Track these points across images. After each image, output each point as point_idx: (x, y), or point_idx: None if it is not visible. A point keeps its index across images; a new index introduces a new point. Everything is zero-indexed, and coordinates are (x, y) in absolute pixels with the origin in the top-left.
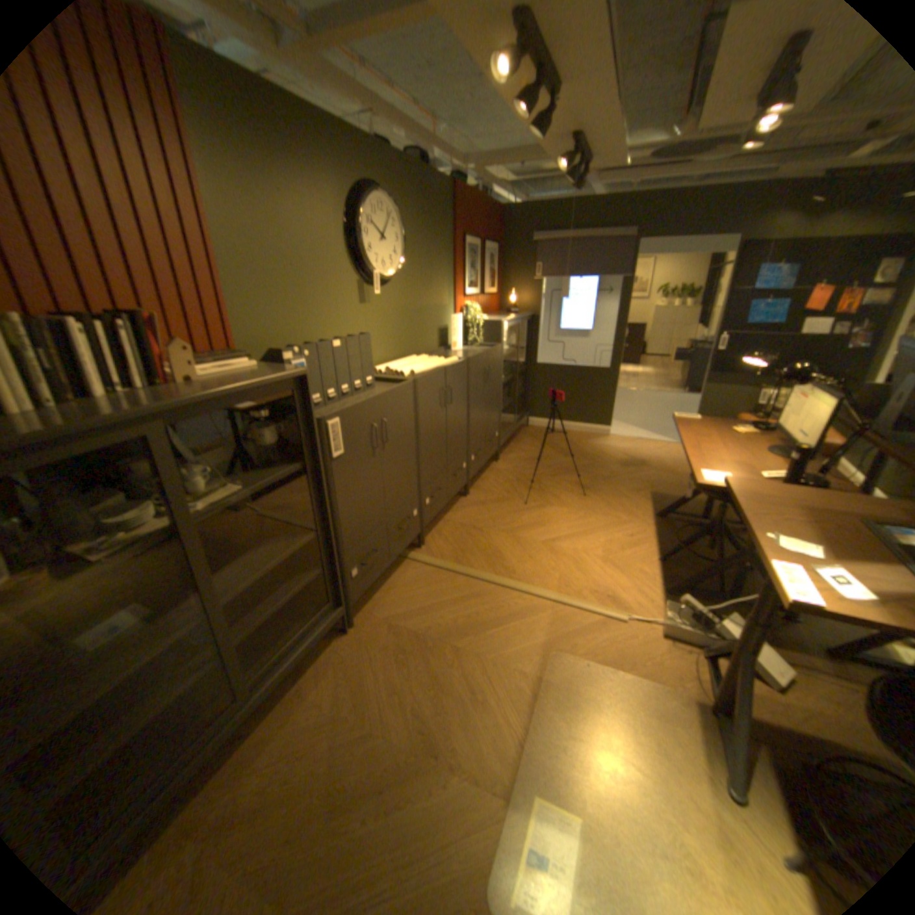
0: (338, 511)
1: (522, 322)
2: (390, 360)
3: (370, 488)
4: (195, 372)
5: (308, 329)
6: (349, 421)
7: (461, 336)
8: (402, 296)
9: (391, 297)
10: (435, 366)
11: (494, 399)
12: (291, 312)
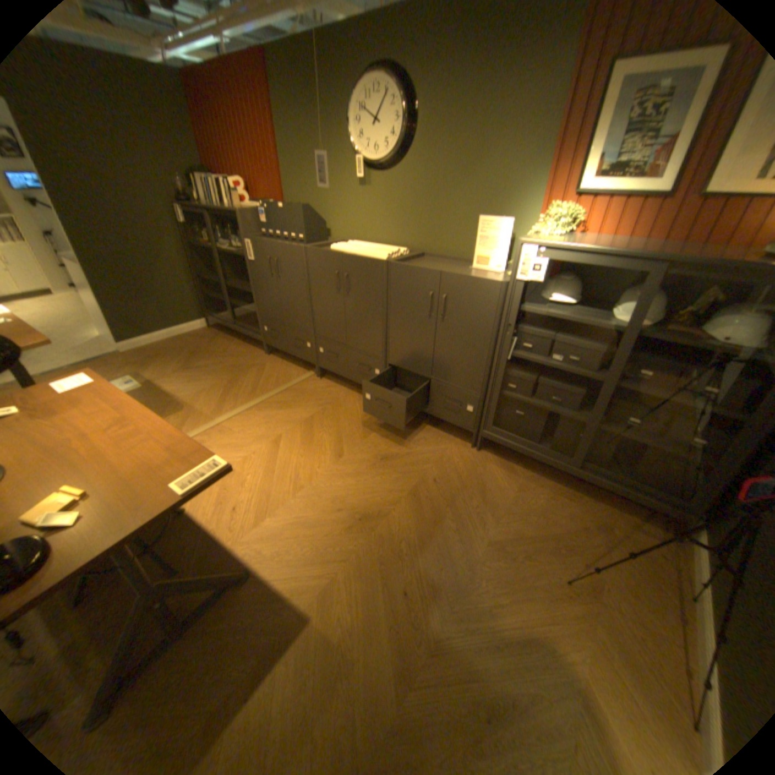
0: (255, 289)
1: (699, 277)
2: (389, 245)
3: (272, 294)
4: (238, 203)
5: (319, 200)
6: (257, 246)
7: (505, 254)
8: (414, 183)
9: (396, 183)
10: (353, 253)
11: (466, 354)
12: (309, 187)
